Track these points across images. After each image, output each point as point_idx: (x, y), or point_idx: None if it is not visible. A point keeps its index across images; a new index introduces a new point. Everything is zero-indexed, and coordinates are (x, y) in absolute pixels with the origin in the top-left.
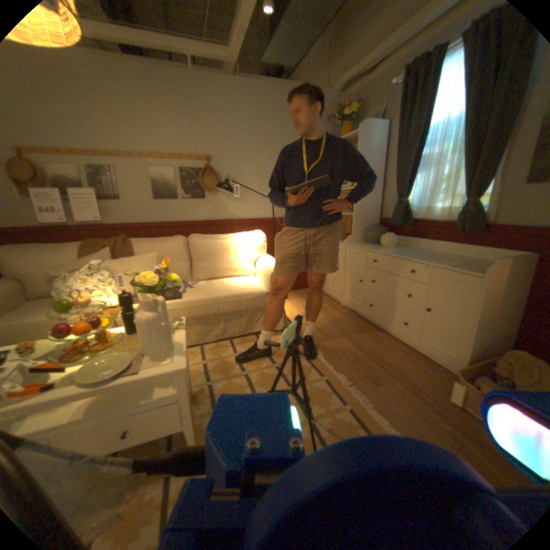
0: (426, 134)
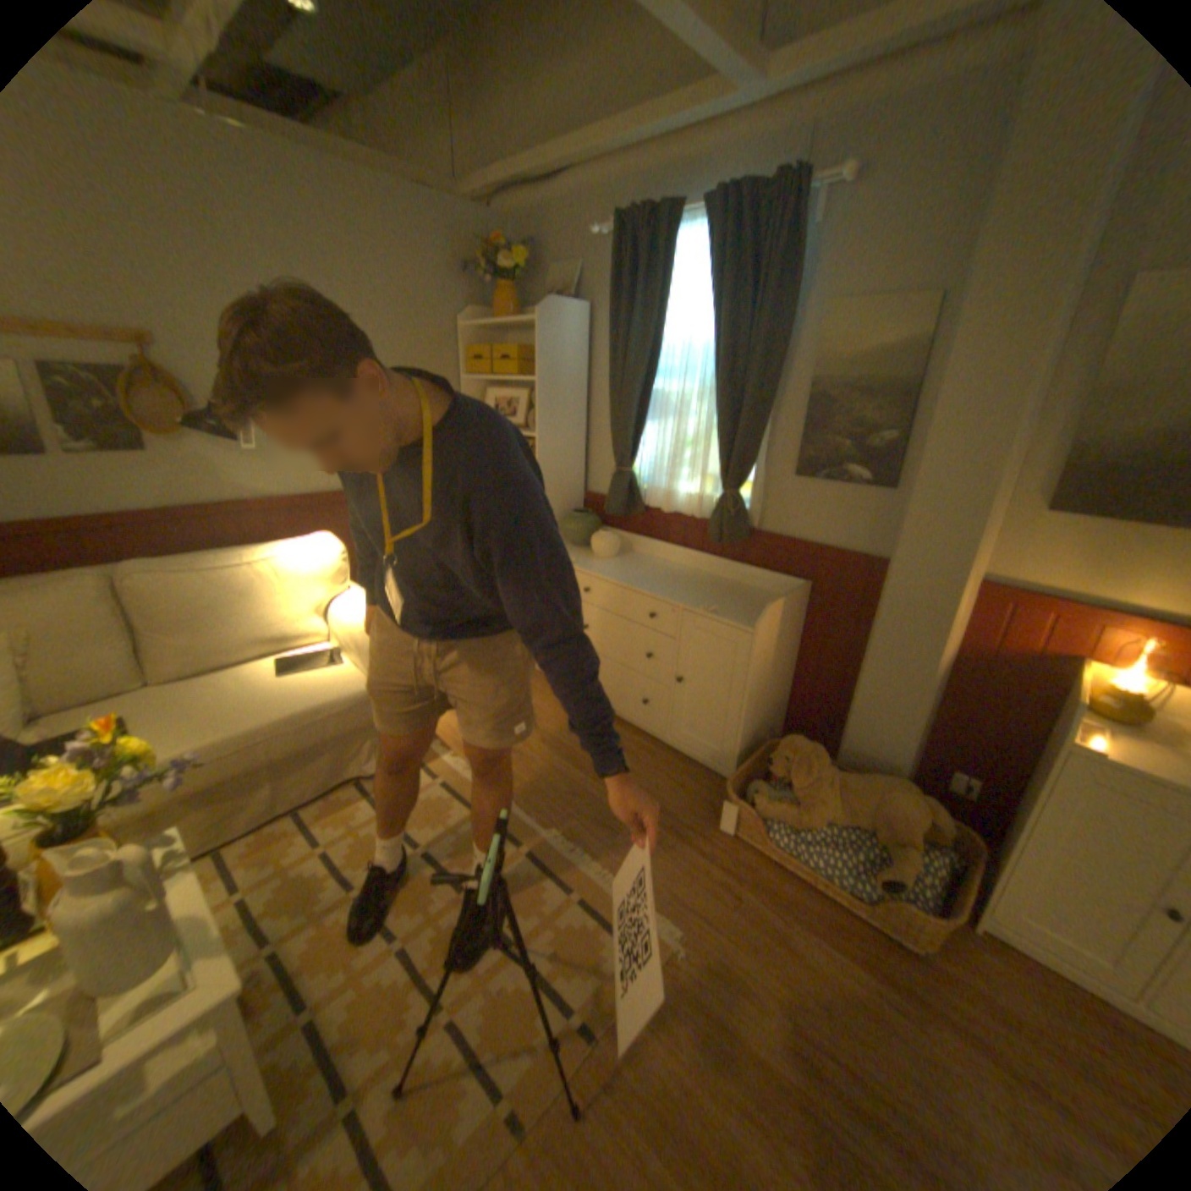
0: (654, 357)
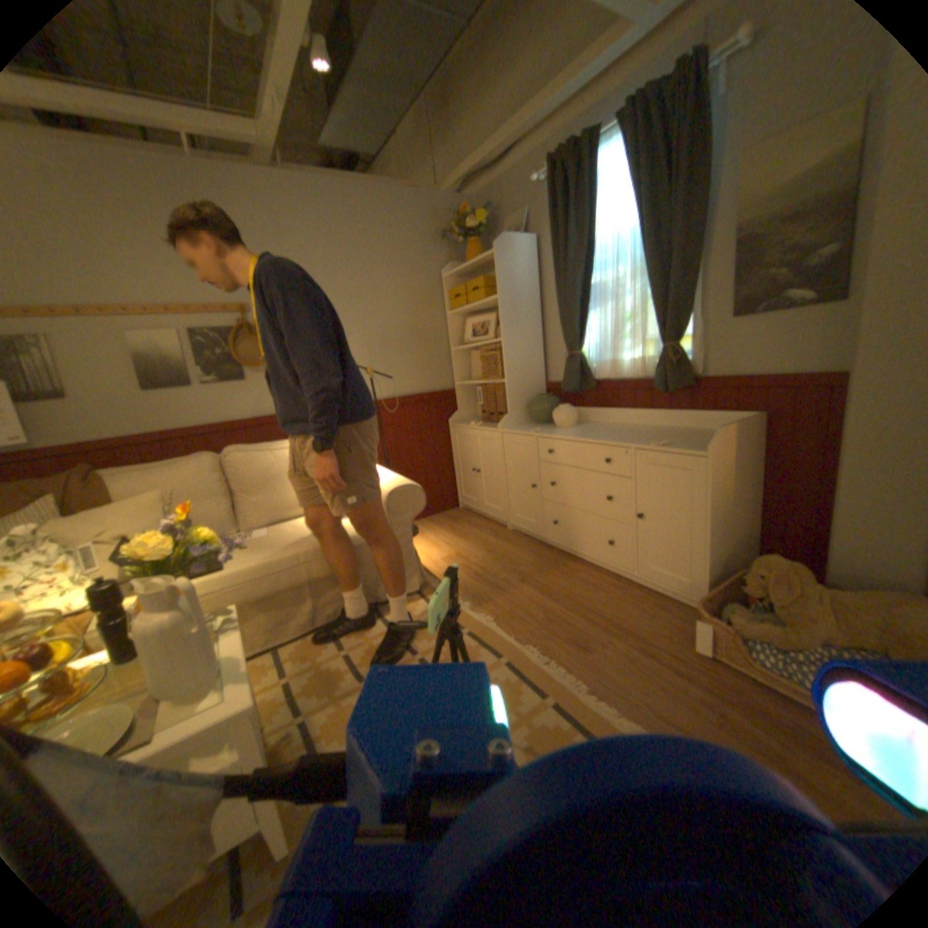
0: (591, 255)
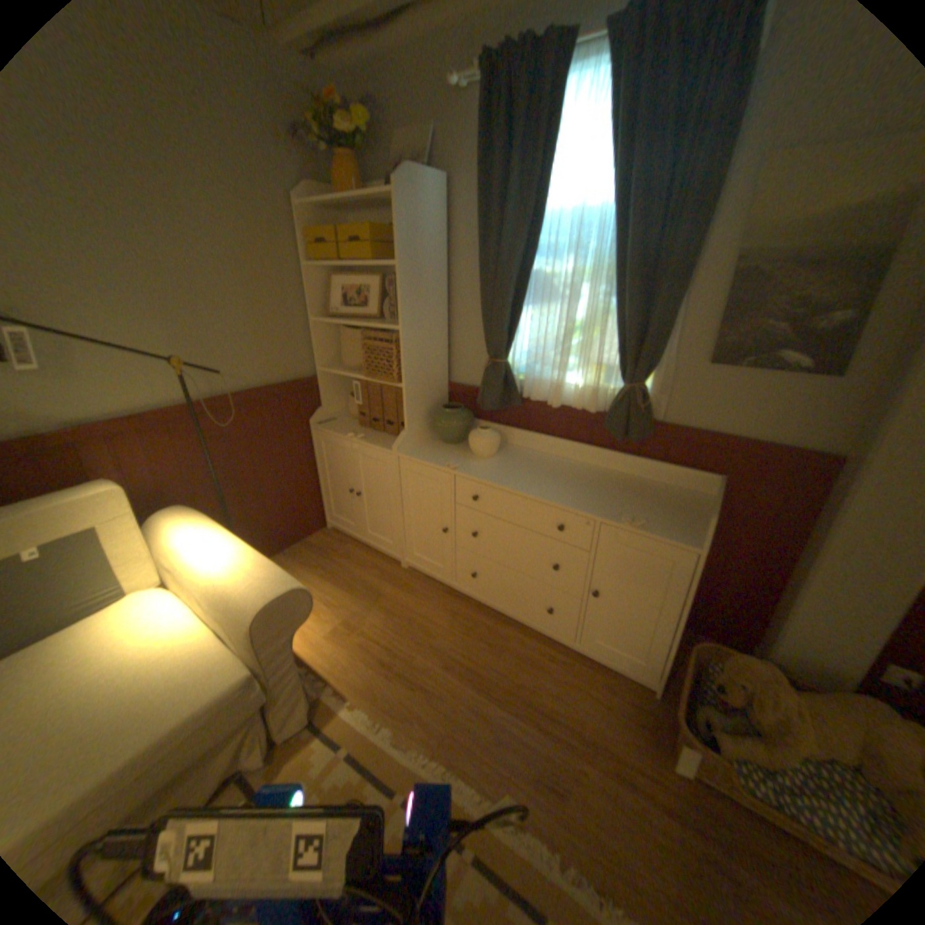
0: (535, 232)
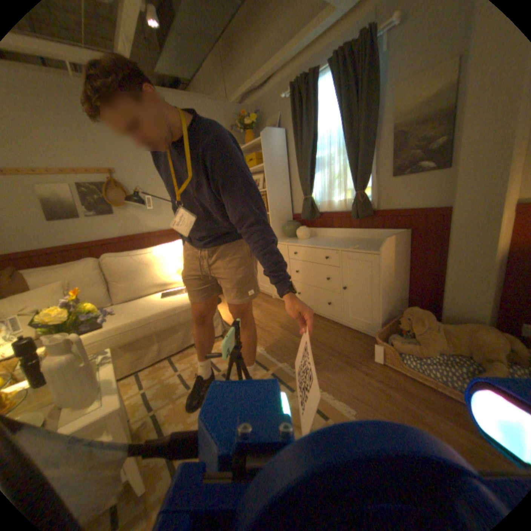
0: (316, 141)
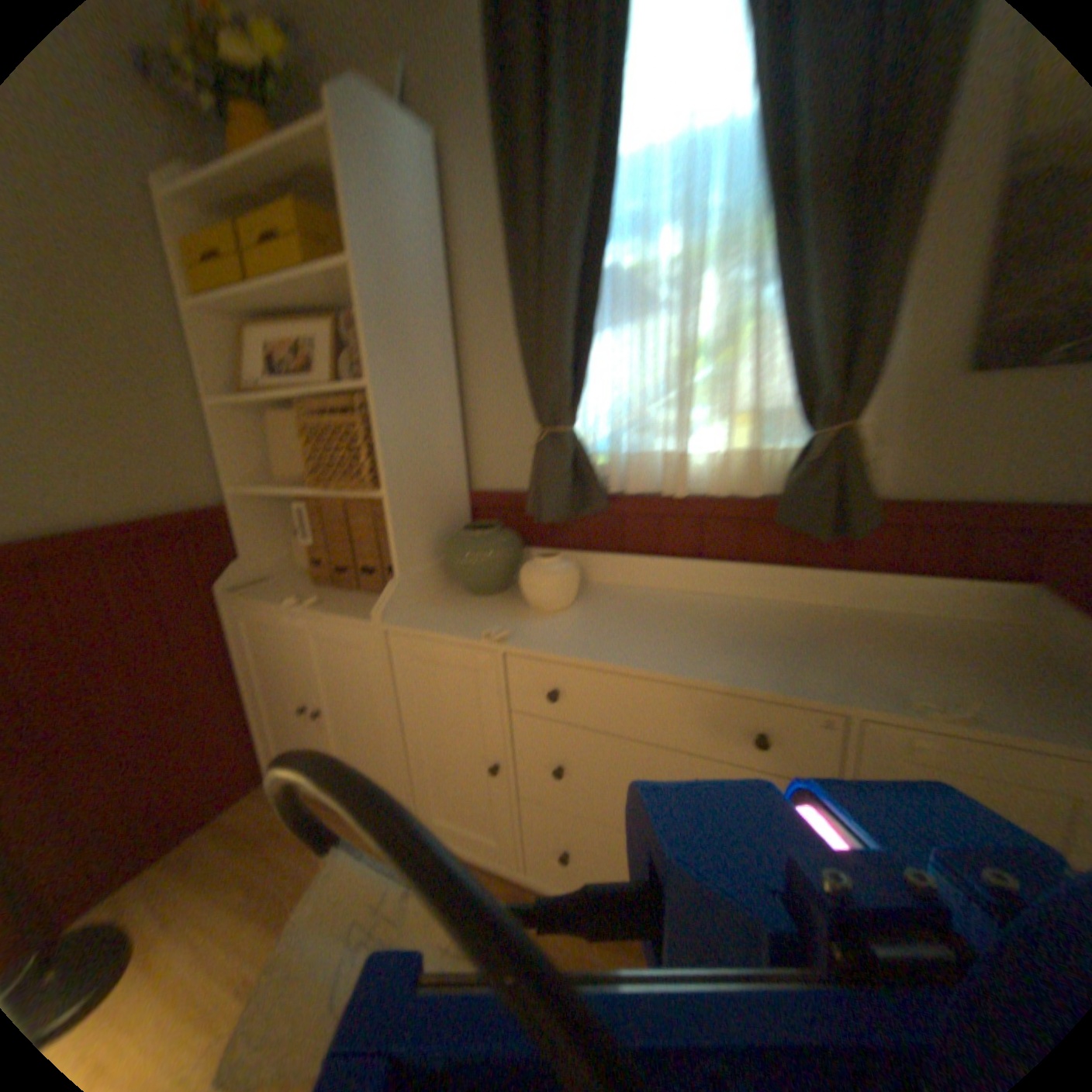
0: (606, 188)
